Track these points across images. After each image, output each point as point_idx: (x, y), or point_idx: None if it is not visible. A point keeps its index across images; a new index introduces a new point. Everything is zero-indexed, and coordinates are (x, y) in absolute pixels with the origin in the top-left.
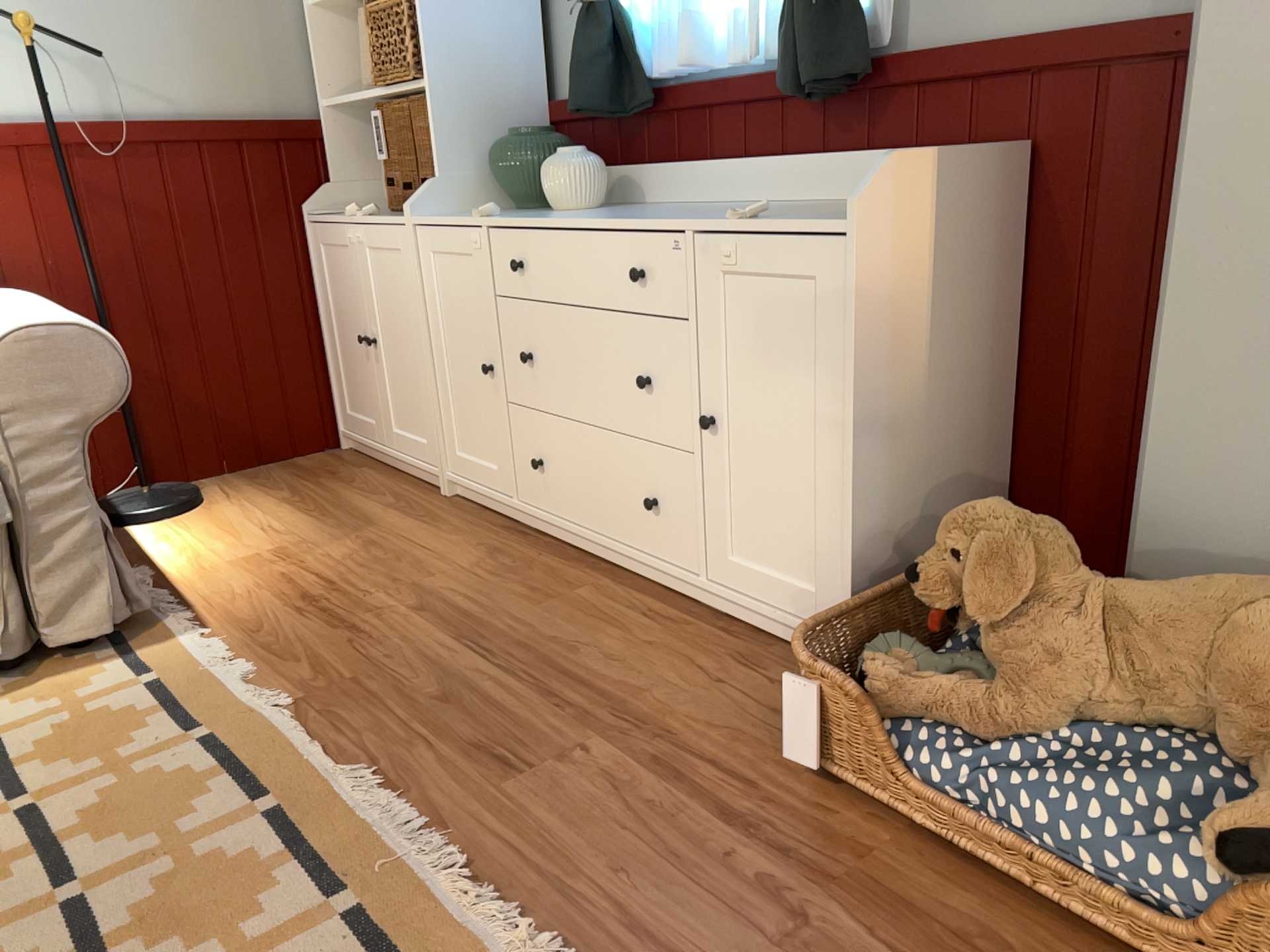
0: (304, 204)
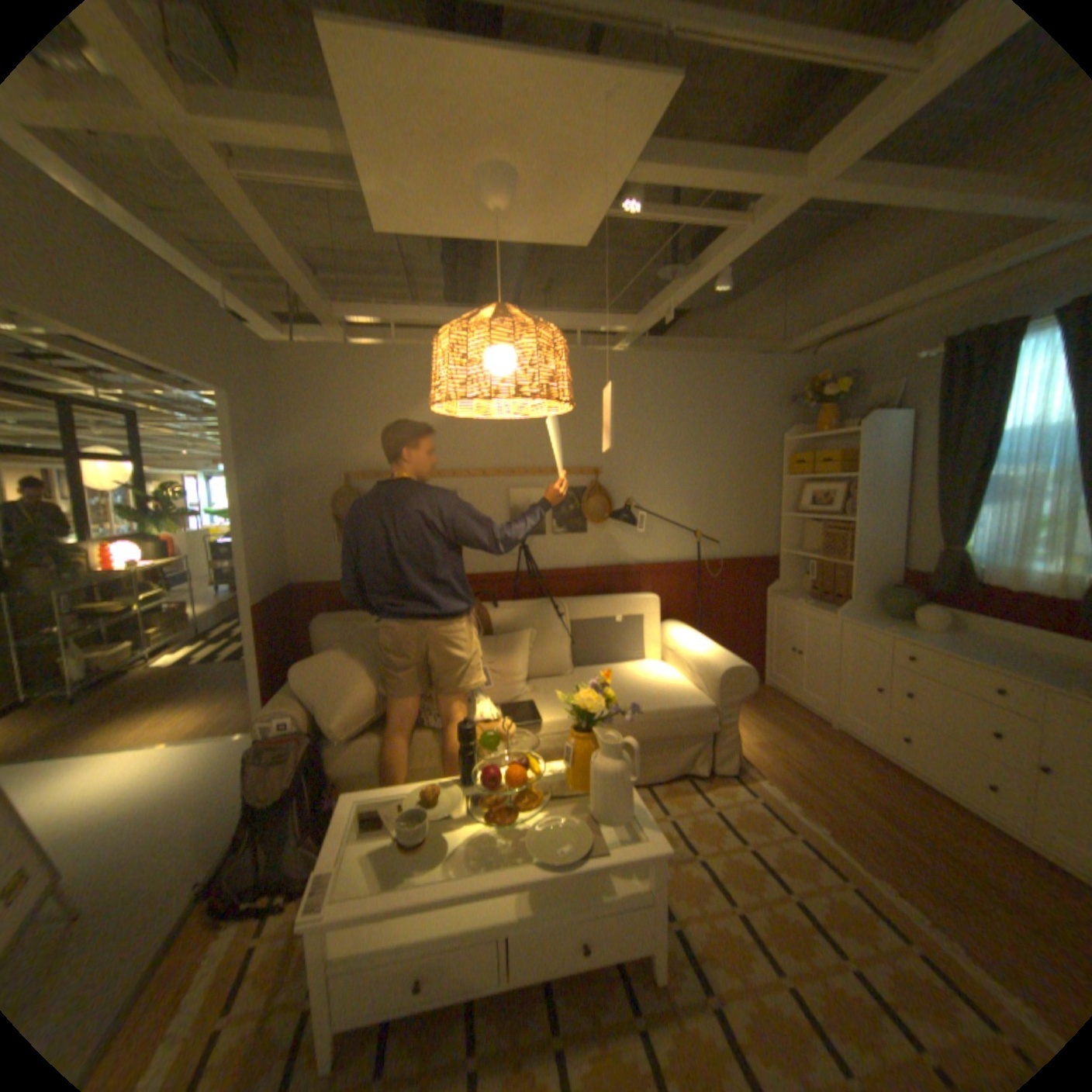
0: (767, 586)
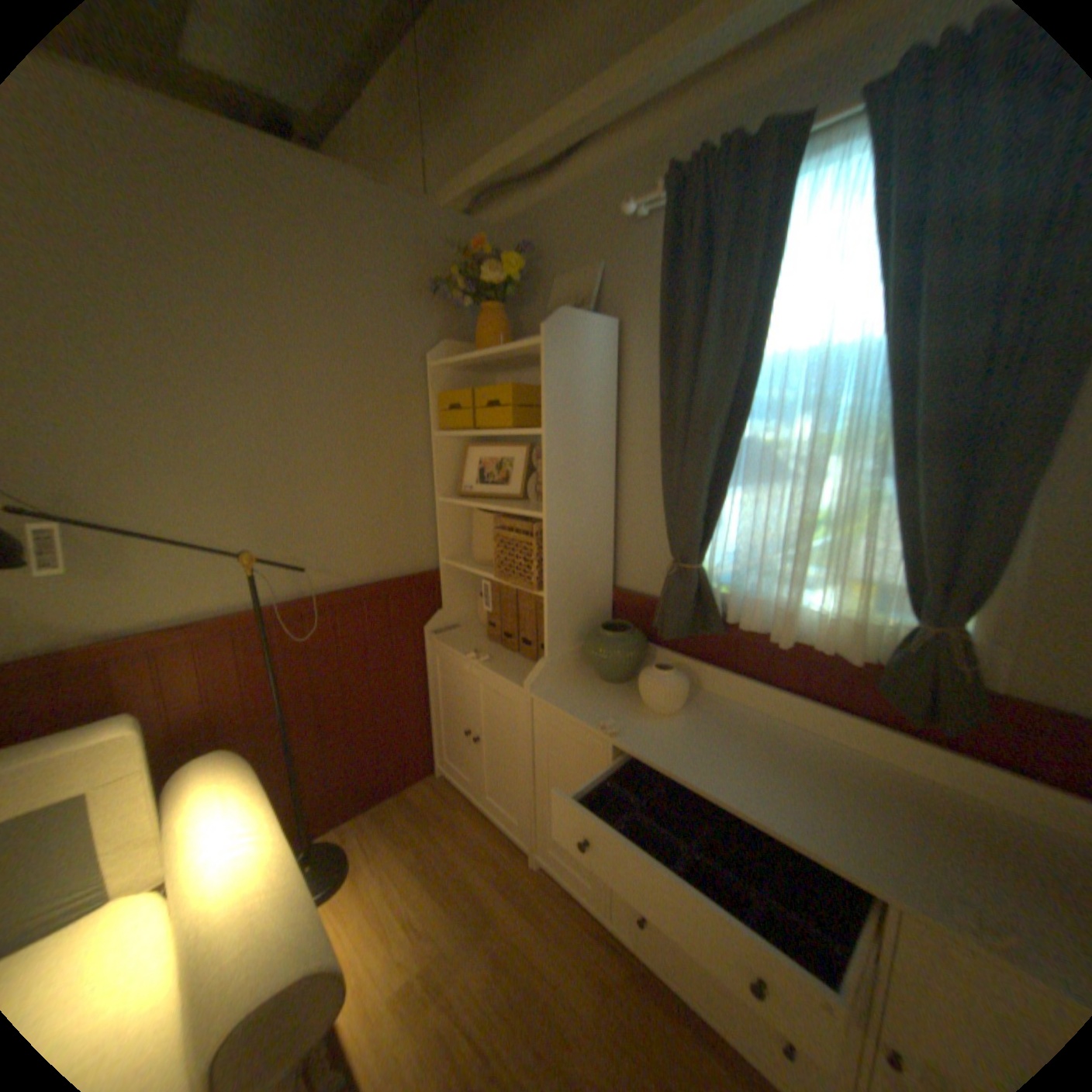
0: (425, 621)
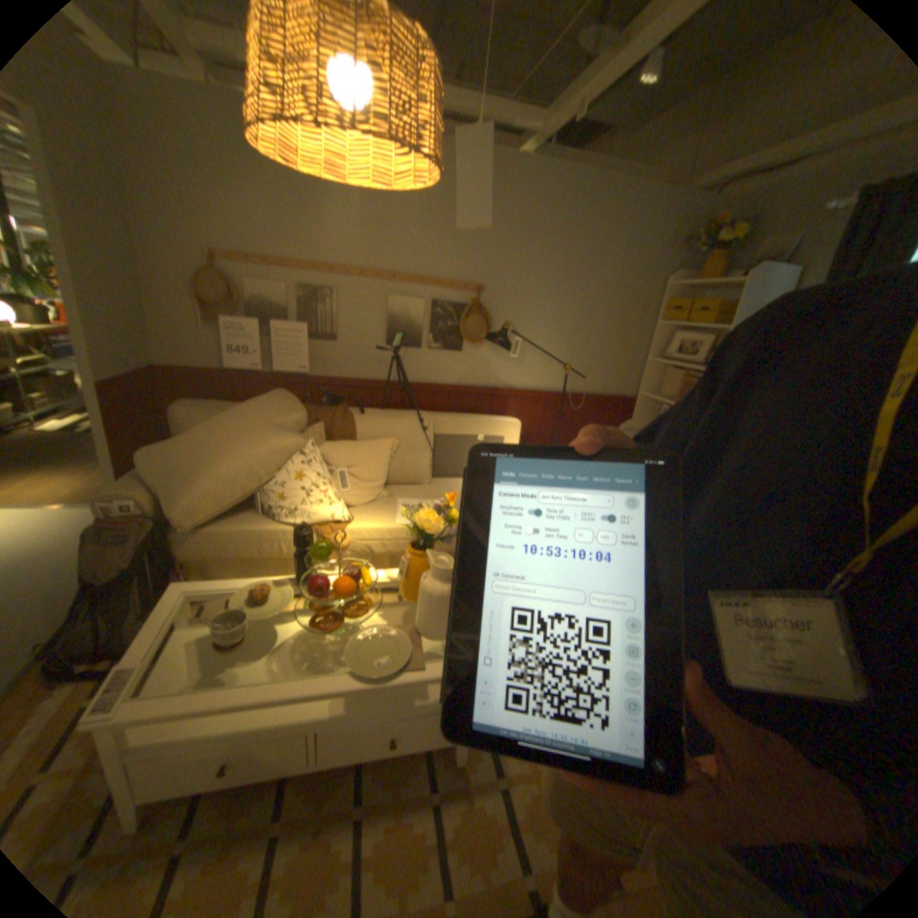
0: (620, 423)
